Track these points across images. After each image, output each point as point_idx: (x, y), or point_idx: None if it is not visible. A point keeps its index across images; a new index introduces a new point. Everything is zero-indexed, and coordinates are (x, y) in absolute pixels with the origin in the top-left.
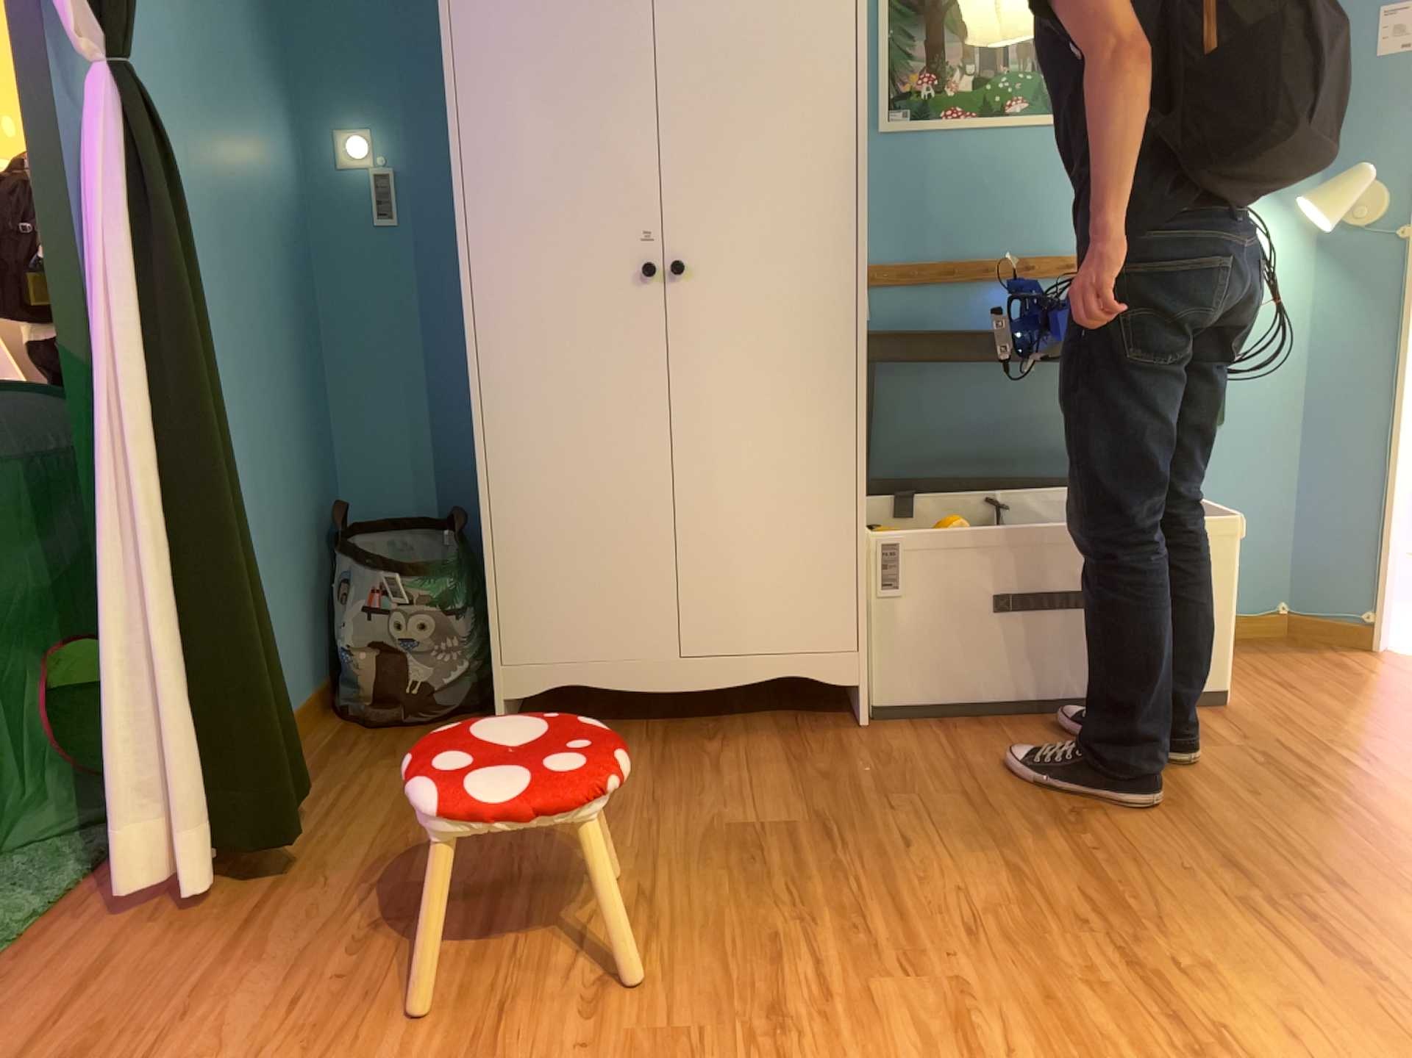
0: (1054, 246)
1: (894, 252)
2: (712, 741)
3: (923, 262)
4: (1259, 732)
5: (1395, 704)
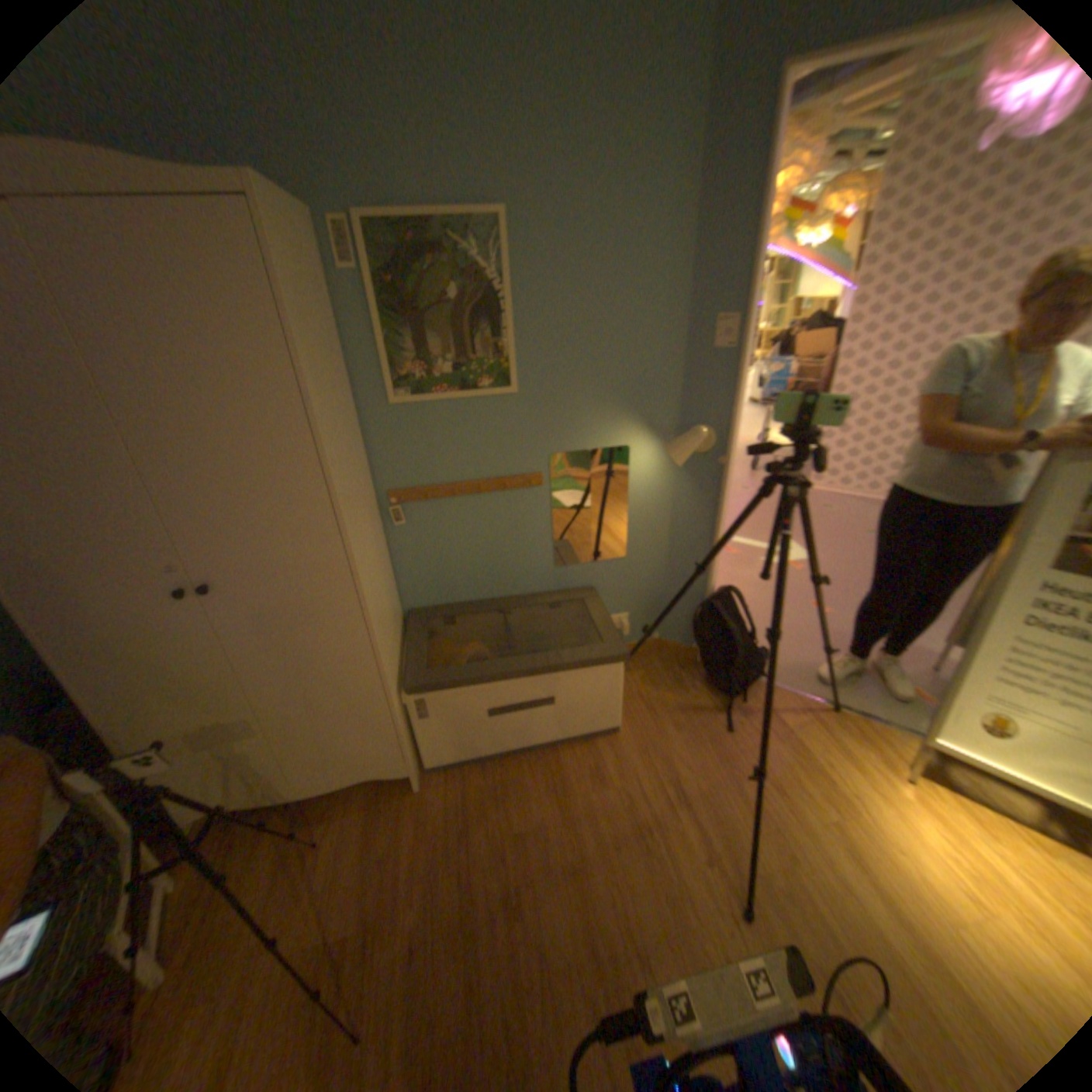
0: (521, 469)
1: (416, 481)
2: (324, 822)
3: (437, 486)
4: (632, 765)
5: (702, 720)
